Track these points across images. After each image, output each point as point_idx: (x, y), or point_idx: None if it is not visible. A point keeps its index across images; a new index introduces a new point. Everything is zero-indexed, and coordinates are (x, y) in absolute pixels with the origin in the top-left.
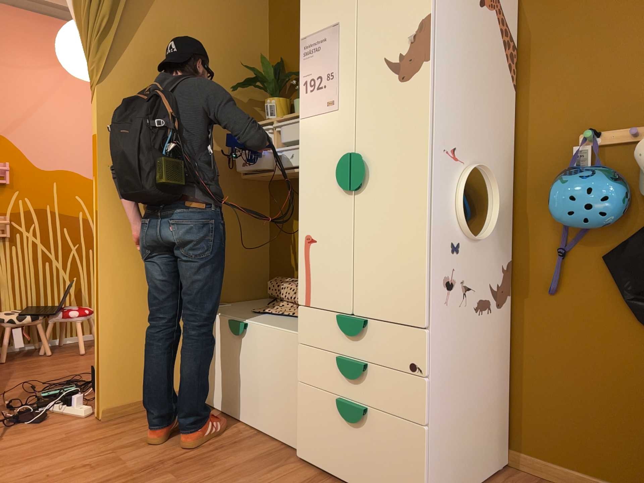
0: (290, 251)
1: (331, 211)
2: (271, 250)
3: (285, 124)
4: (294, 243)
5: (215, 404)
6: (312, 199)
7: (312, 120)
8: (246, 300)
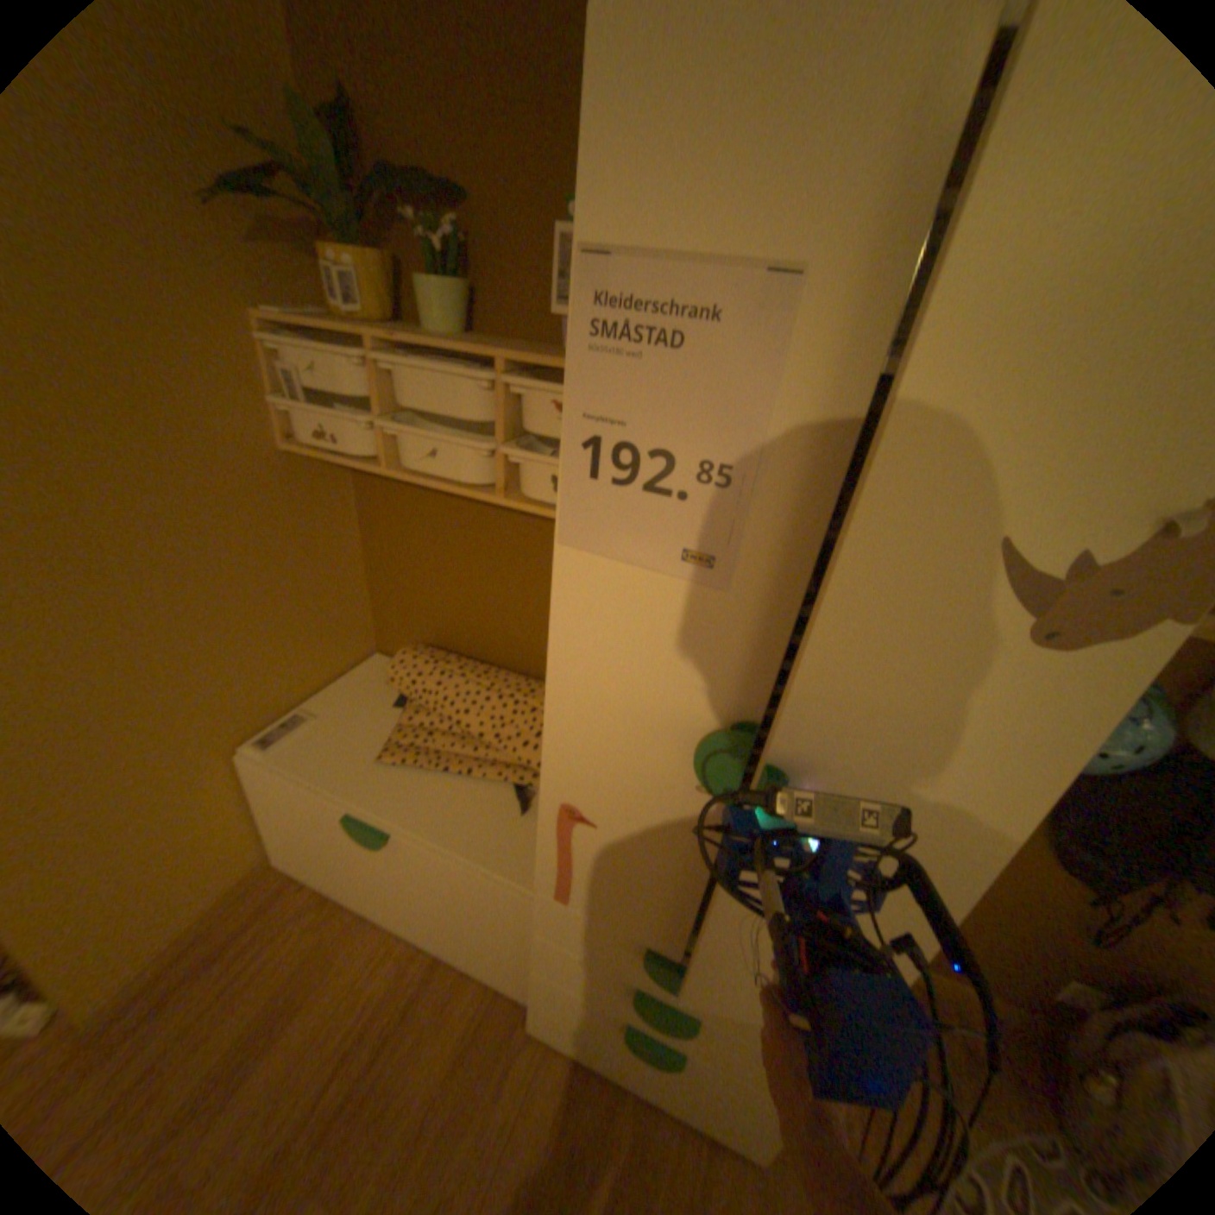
0: (425, 592)
1: (654, 799)
2: (377, 577)
3: (409, 364)
4: (433, 580)
5: (336, 895)
6: (593, 750)
7: (615, 571)
8: (343, 678)
